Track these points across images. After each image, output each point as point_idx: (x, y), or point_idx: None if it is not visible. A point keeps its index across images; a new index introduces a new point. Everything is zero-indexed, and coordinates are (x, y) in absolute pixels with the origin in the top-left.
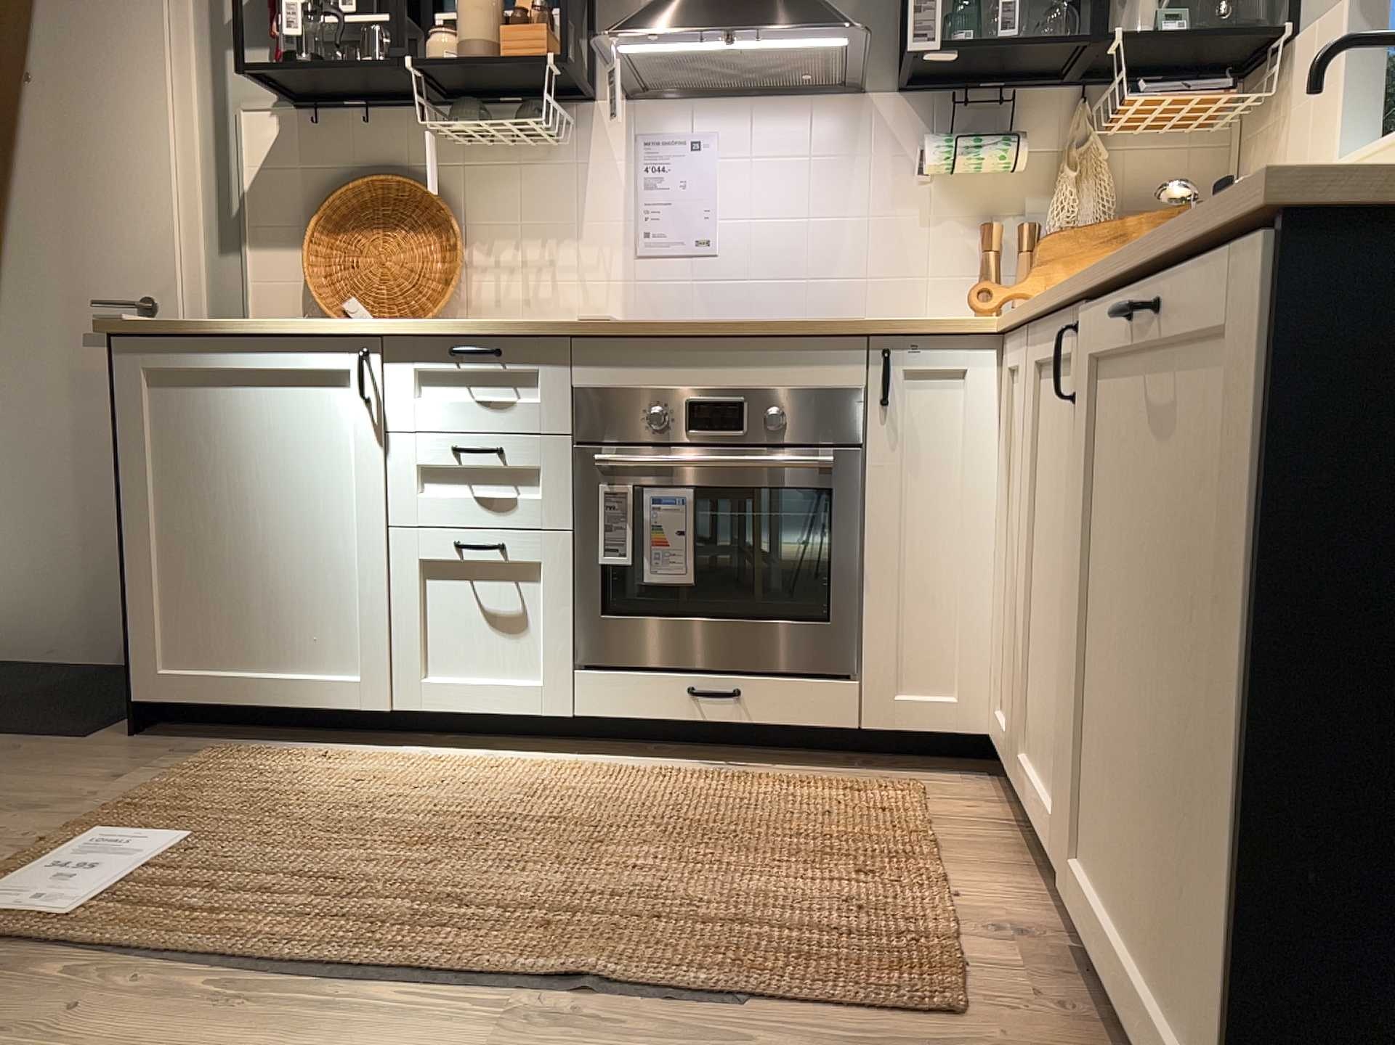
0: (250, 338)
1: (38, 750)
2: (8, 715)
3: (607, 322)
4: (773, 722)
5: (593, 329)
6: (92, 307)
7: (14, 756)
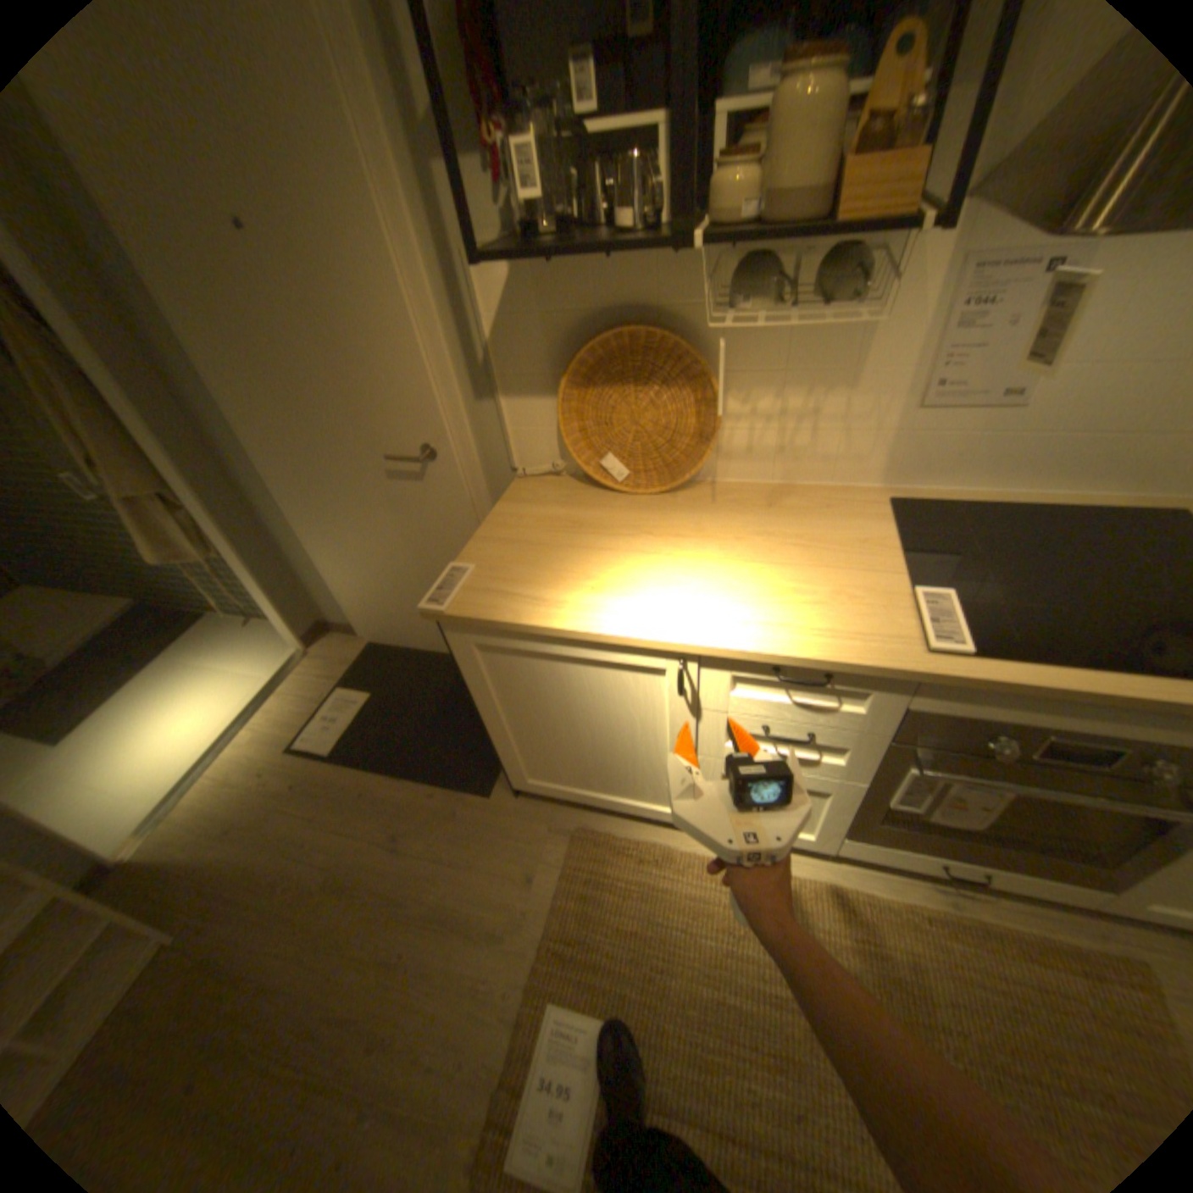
0: (566, 636)
1: (466, 817)
2: (432, 751)
3: (979, 671)
4: (1011, 890)
5: (961, 682)
6: (387, 460)
7: (455, 829)
